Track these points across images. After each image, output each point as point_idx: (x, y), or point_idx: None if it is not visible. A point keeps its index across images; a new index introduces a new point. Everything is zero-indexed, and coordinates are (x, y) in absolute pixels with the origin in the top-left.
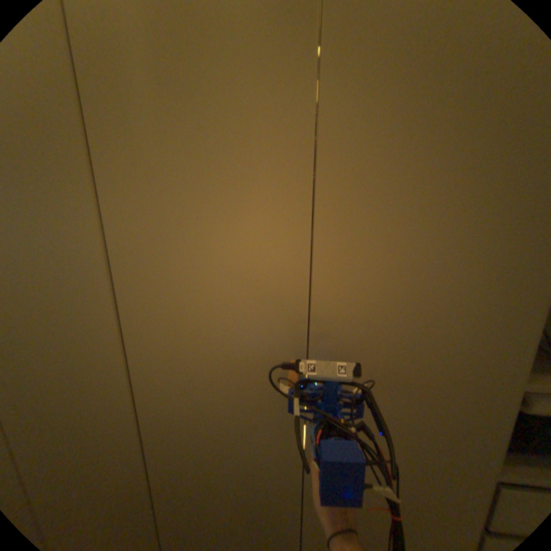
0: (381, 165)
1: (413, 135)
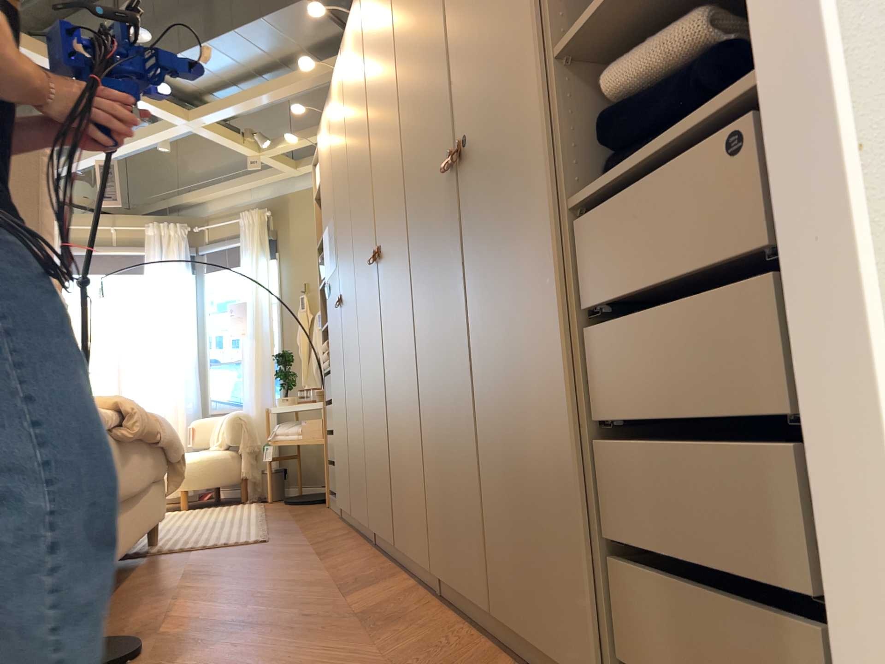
0: None
1: None
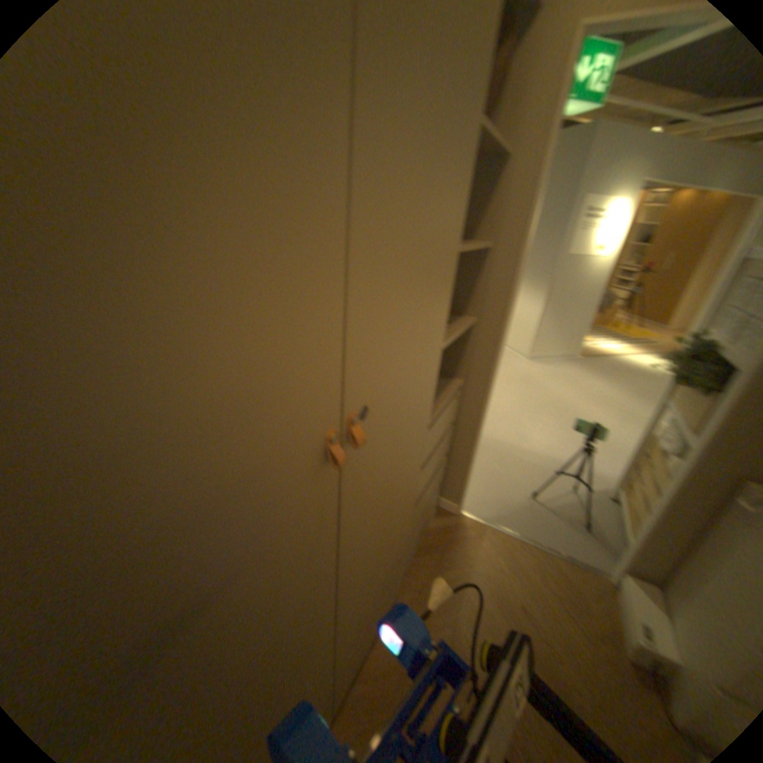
0: (411, 103)
1: (431, 69)
